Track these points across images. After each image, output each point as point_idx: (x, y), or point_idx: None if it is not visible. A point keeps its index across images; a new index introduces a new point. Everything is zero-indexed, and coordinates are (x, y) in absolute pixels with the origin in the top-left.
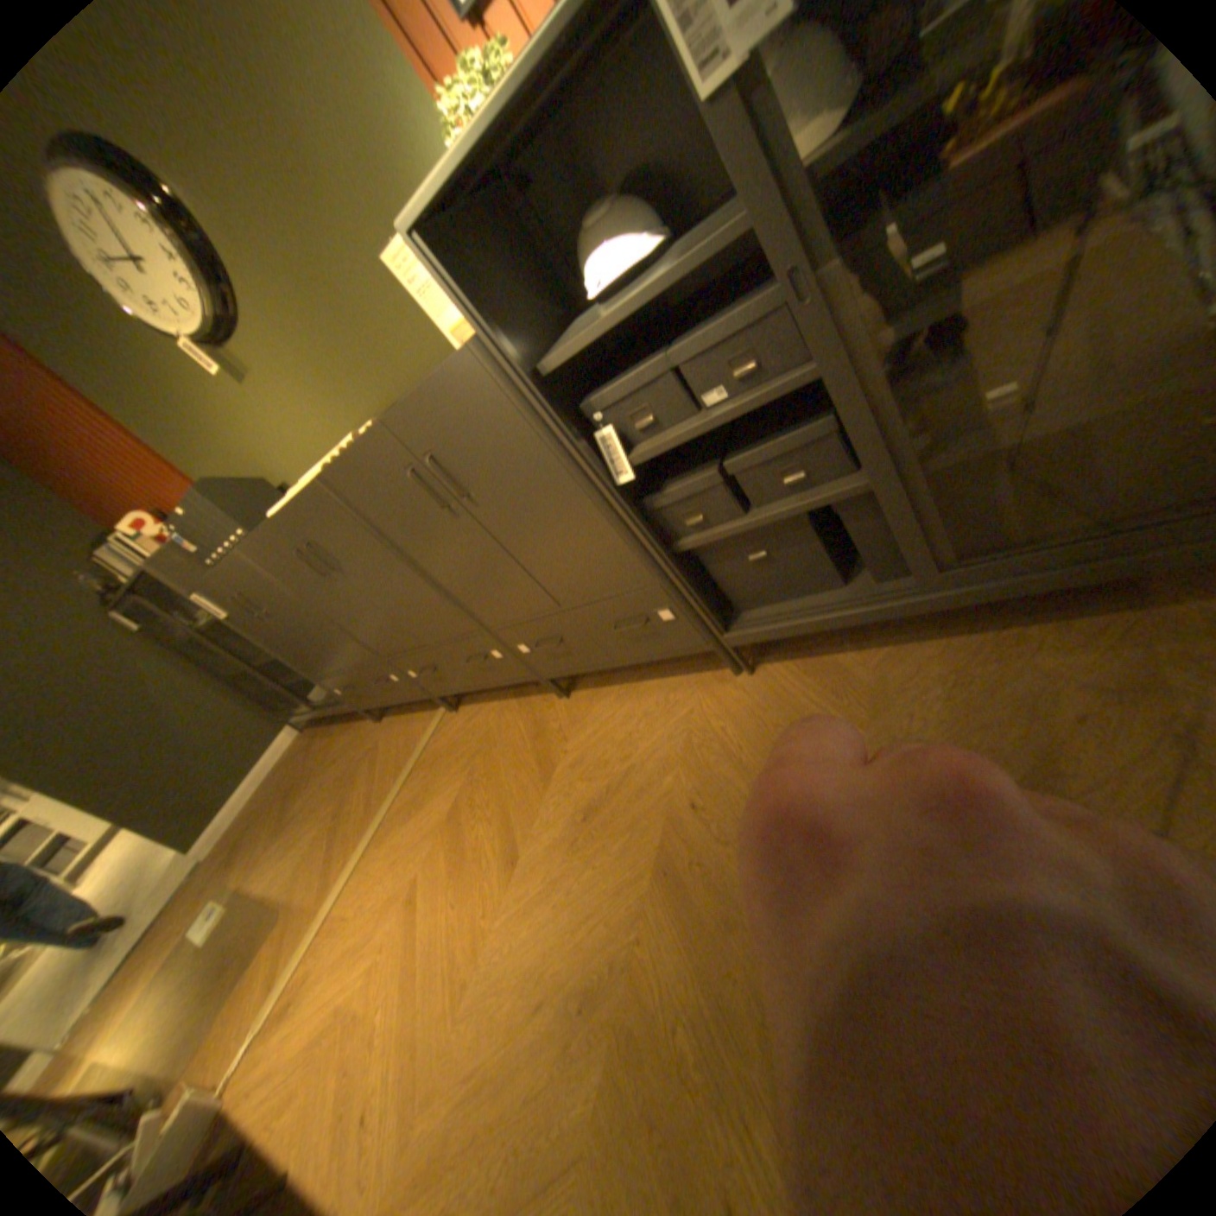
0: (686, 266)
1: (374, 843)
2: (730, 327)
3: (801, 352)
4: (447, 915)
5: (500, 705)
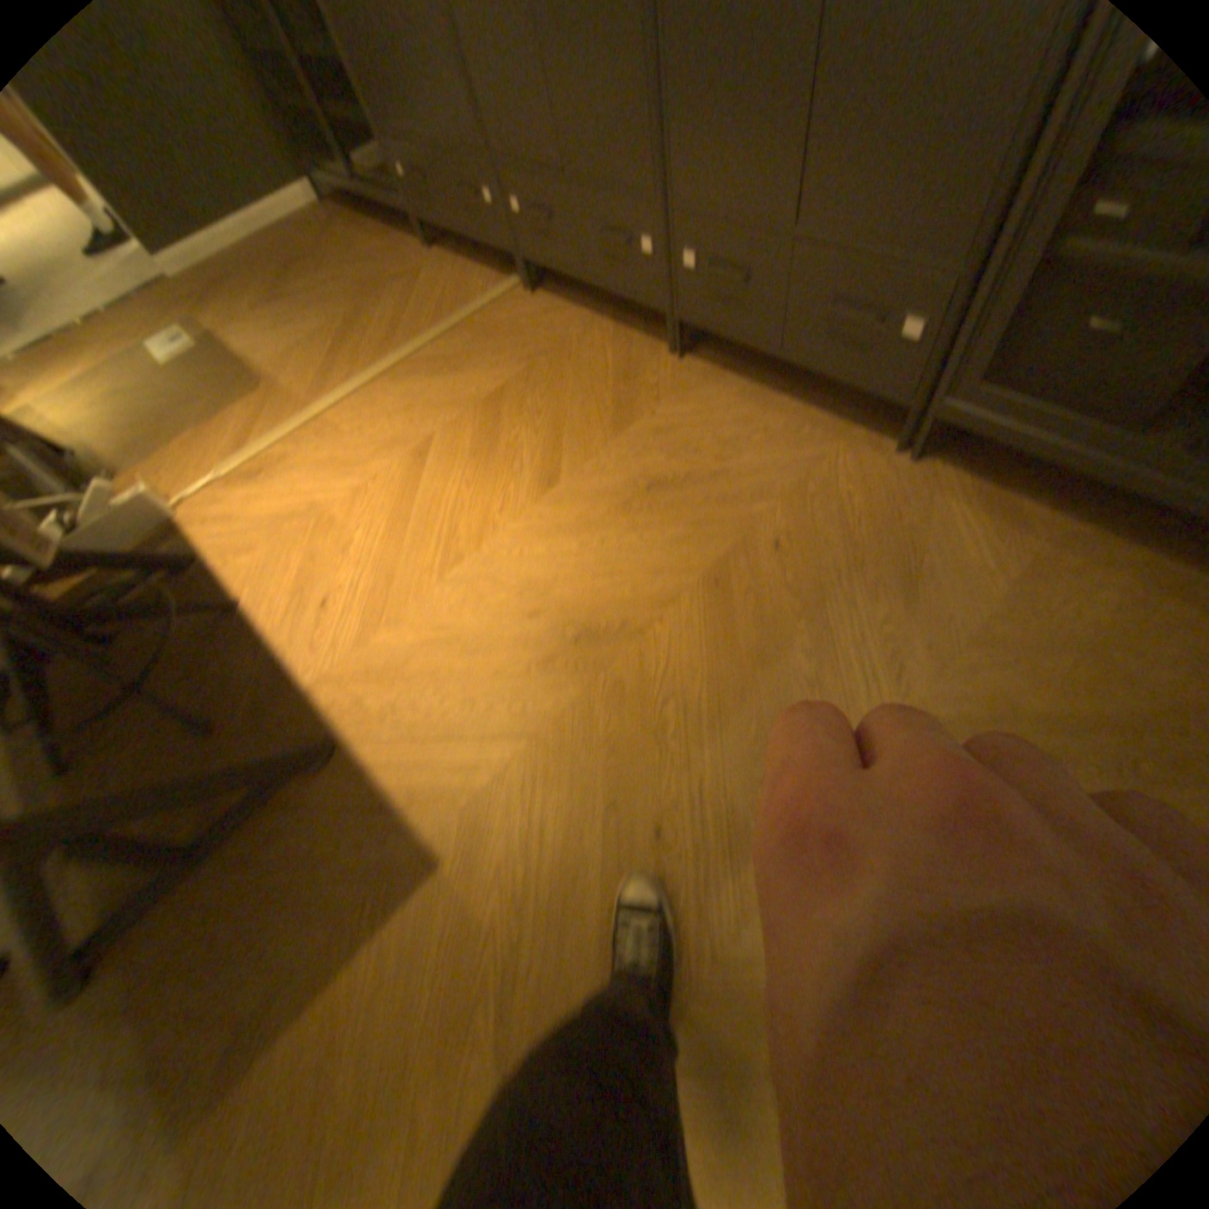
0: None
1: (388, 374)
2: None
3: None
4: (458, 487)
5: (589, 316)
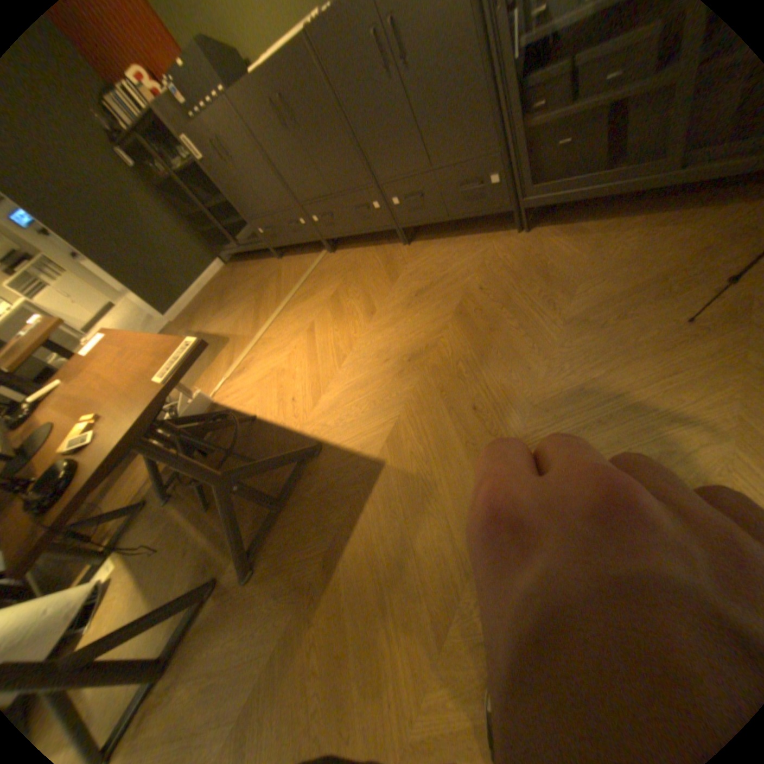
0: None
1: (284, 310)
2: None
3: None
4: (333, 334)
5: (363, 249)
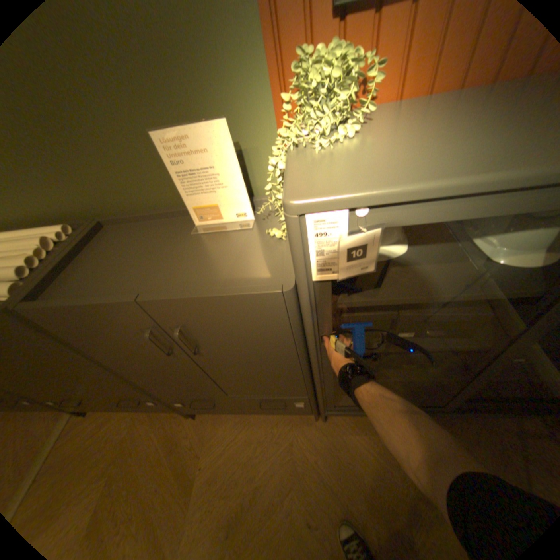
0: (463, 298)
1: None
2: (444, 318)
3: (465, 336)
4: None
5: (128, 416)
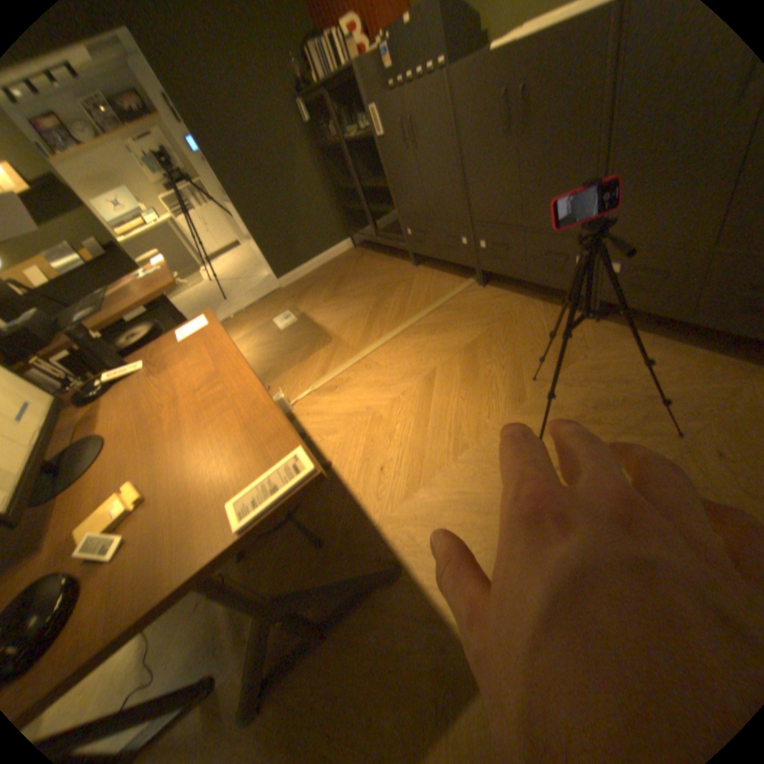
0: None
1: (403, 334)
2: None
3: None
4: (457, 401)
5: (525, 298)
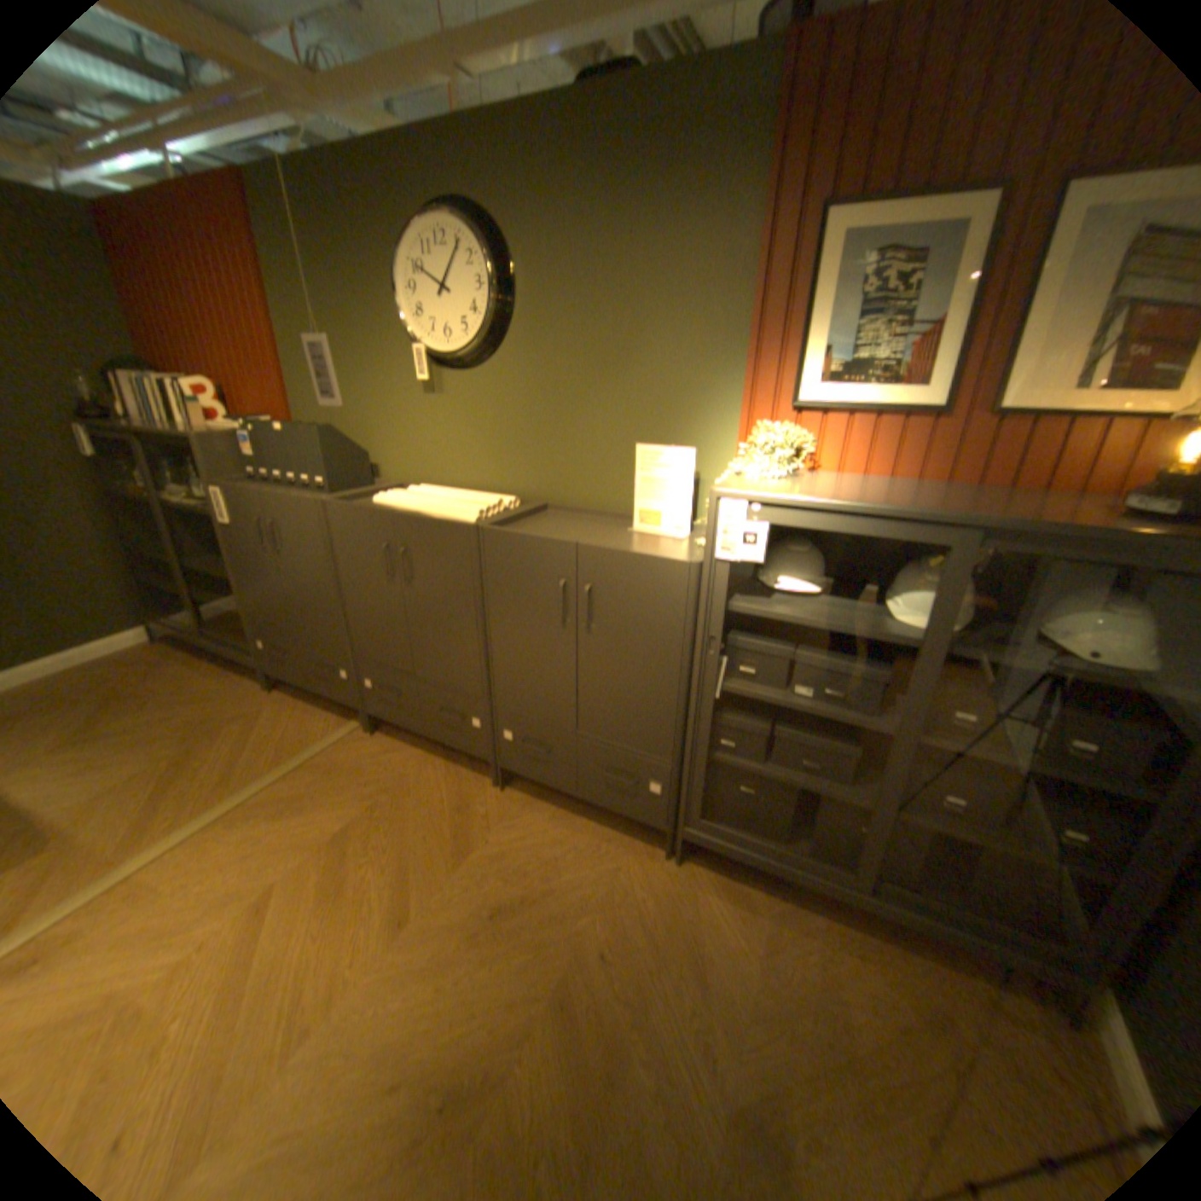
0: (848, 632)
1: (220, 823)
2: (841, 670)
3: (869, 710)
4: (300, 947)
5: (422, 757)
